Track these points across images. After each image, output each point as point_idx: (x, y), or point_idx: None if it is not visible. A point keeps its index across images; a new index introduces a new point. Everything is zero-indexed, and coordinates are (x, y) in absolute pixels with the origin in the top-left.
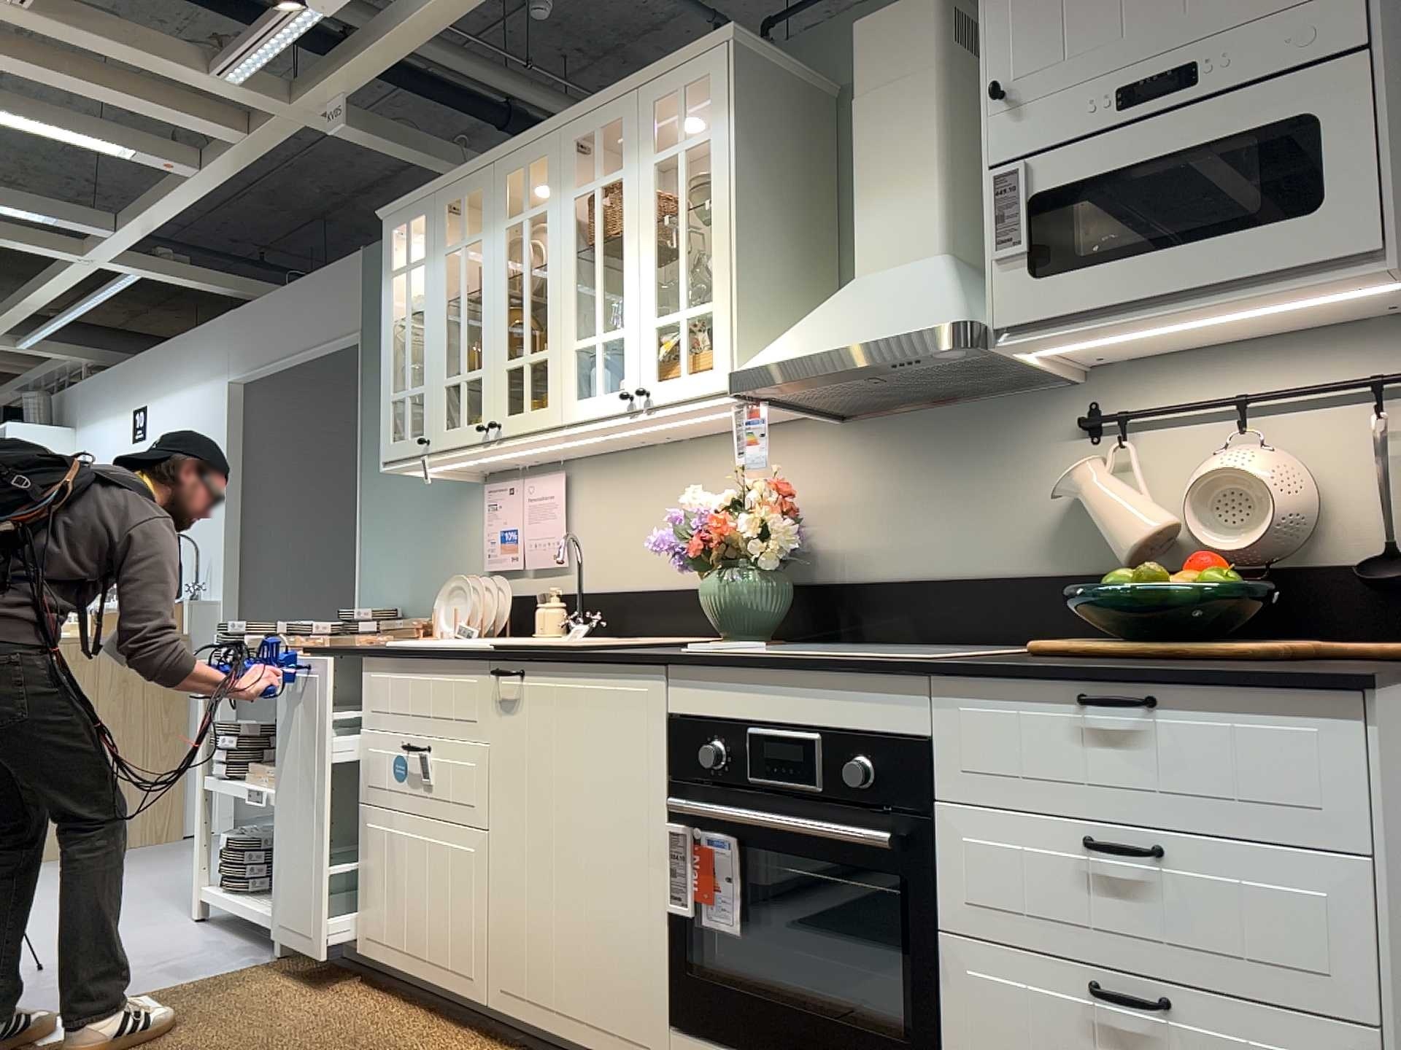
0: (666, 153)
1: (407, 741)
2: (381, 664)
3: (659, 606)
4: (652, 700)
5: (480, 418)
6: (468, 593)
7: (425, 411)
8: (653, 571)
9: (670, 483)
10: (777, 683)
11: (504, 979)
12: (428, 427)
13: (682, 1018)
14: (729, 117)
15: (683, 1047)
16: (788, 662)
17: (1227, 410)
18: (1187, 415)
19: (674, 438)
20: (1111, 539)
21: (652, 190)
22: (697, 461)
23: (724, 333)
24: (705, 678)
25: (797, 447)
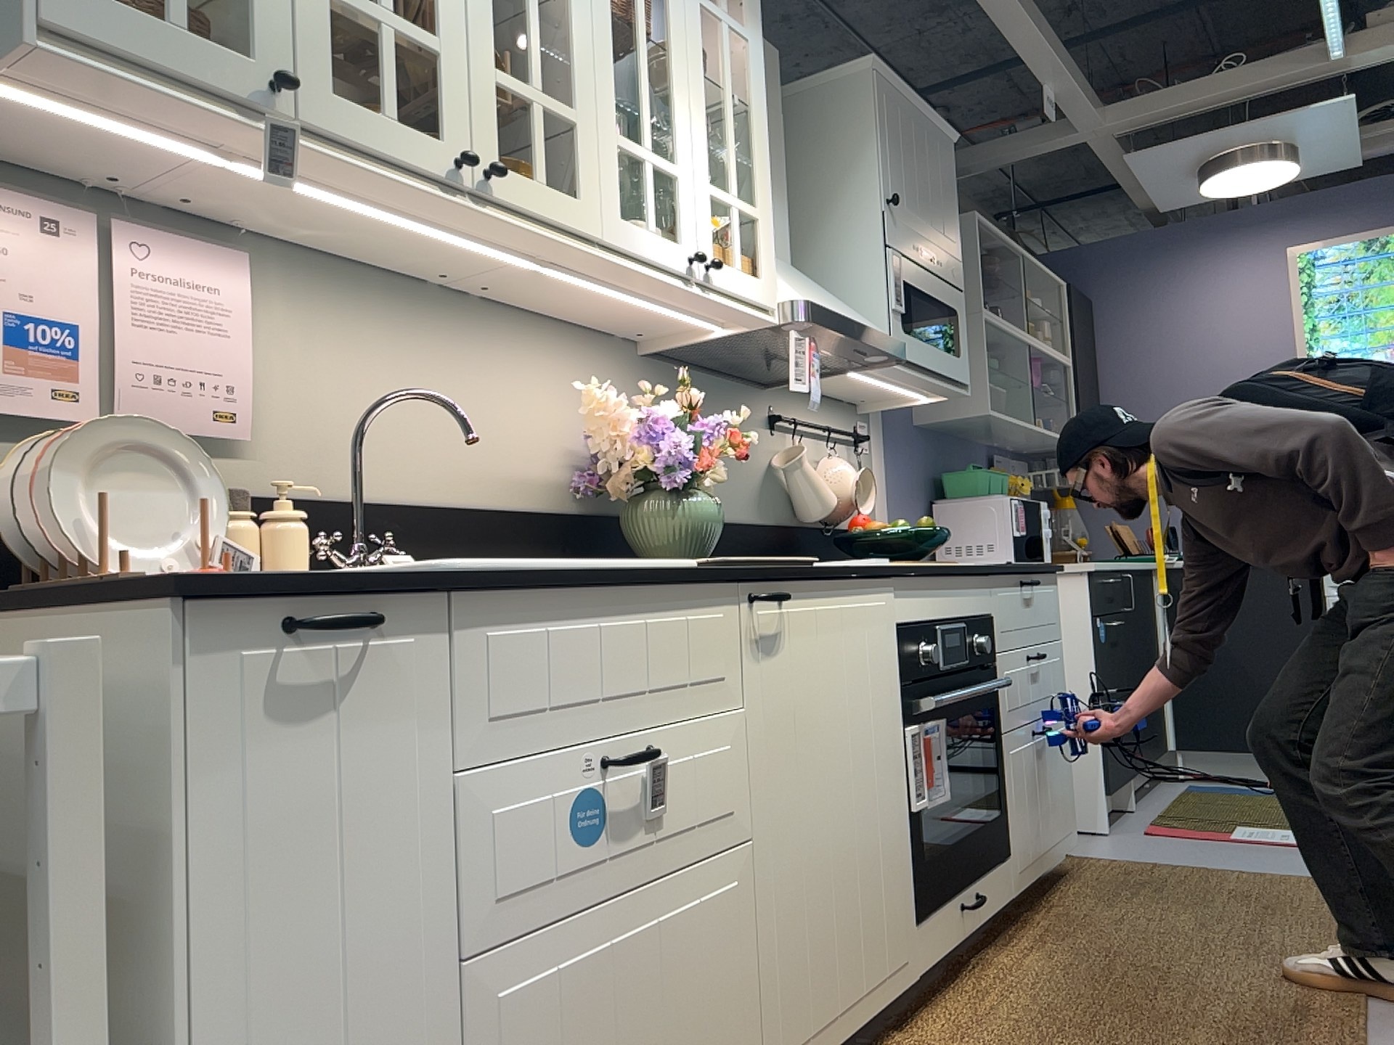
0: (713, 7)
1: (596, 758)
2: (511, 608)
3: (452, 531)
4: (891, 612)
5: (437, 132)
6: (136, 467)
7: (258, 6)
8: (431, 478)
9: (455, 353)
10: (946, 586)
11: (787, 1039)
12: (275, 53)
13: (923, 906)
14: (762, 38)
15: (924, 932)
16: (956, 568)
17: (816, 432)
18: (806, 430)
19: (474, 291)
20: (812, 502)
21: (702, 33)
22: (494, 337)
23: (771, 251)
24: (916, 587)
25: (606, 364)
